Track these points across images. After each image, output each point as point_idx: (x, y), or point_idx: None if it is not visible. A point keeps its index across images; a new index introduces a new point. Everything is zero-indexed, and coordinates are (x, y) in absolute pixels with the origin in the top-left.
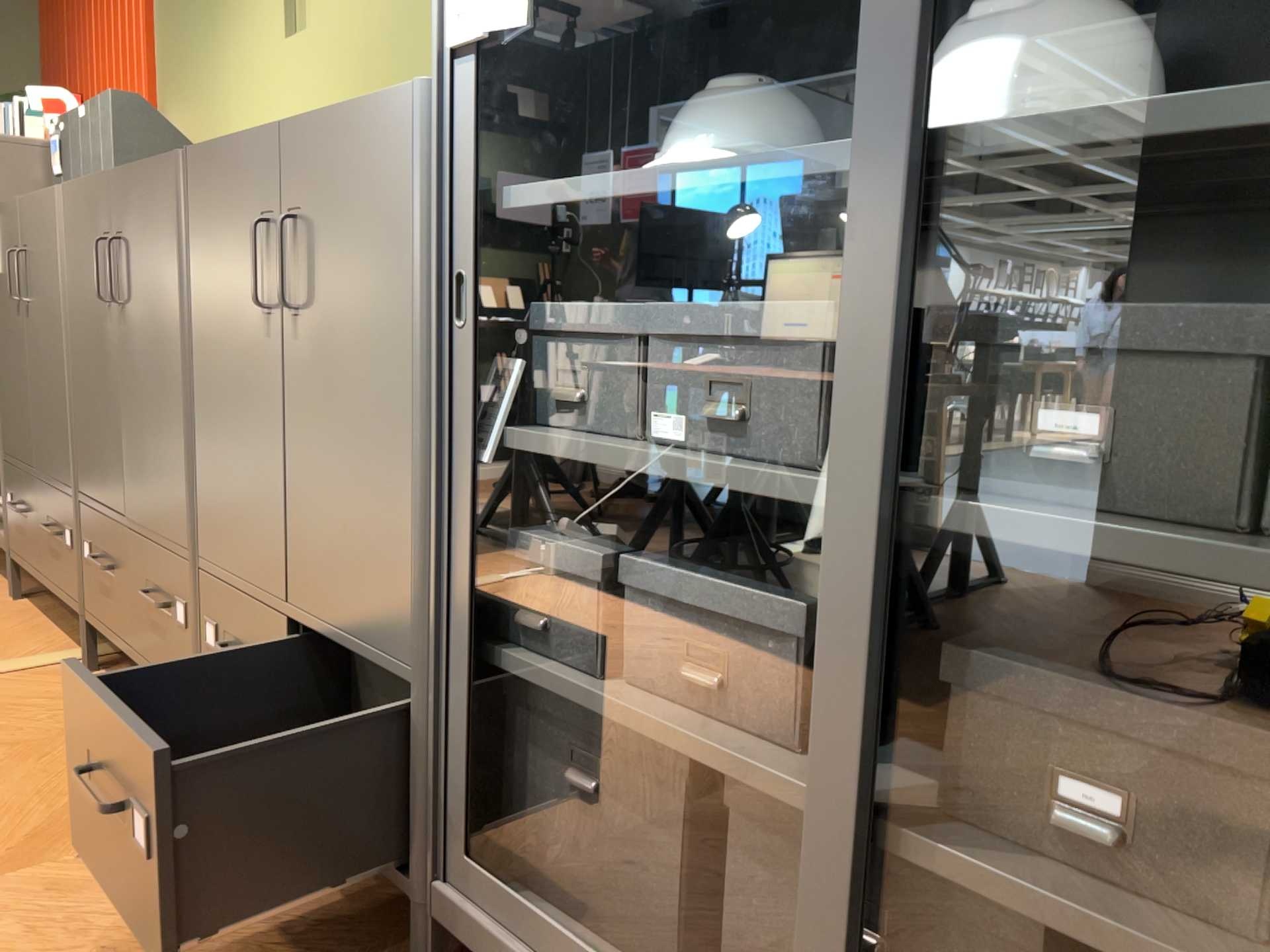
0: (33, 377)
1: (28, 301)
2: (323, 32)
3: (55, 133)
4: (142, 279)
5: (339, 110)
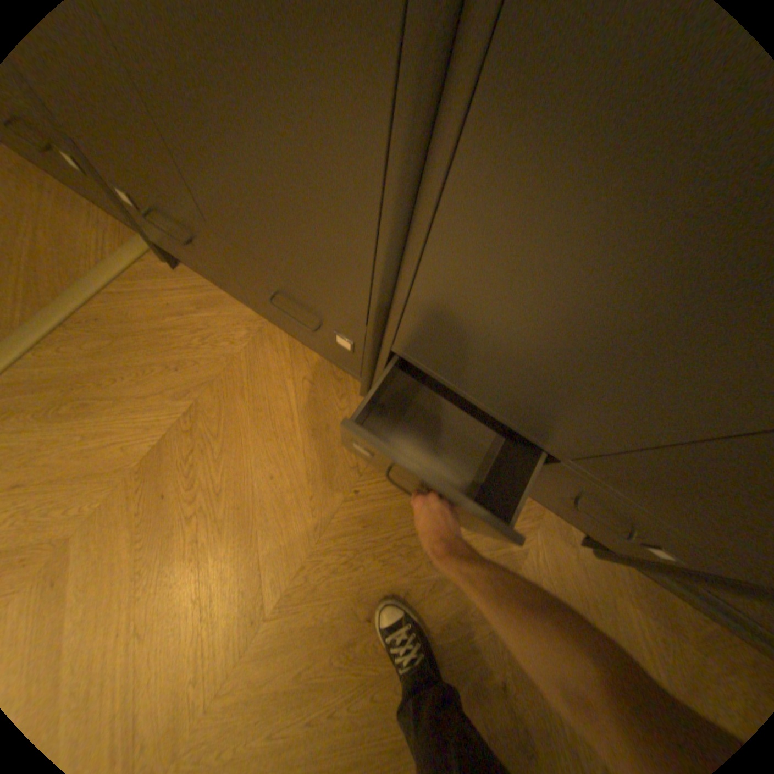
0: None
1: None
2: None
3: None
4: None
5: None
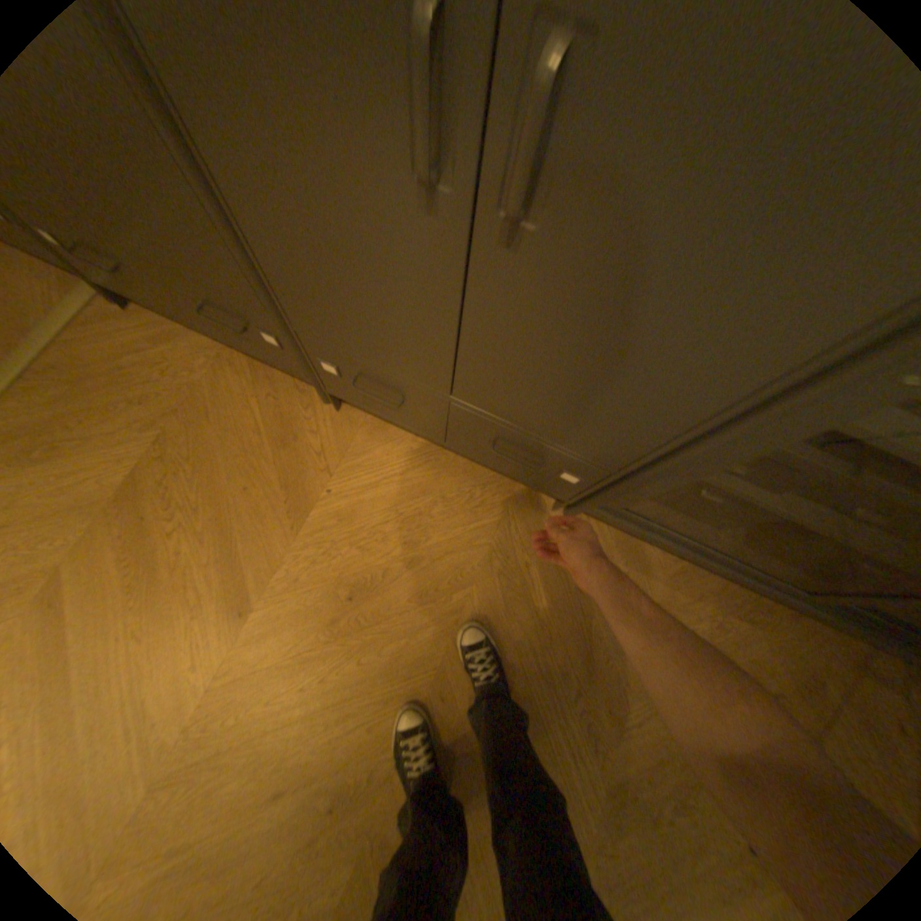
0: None
1: None
2: None
3: None
4: None
5: None
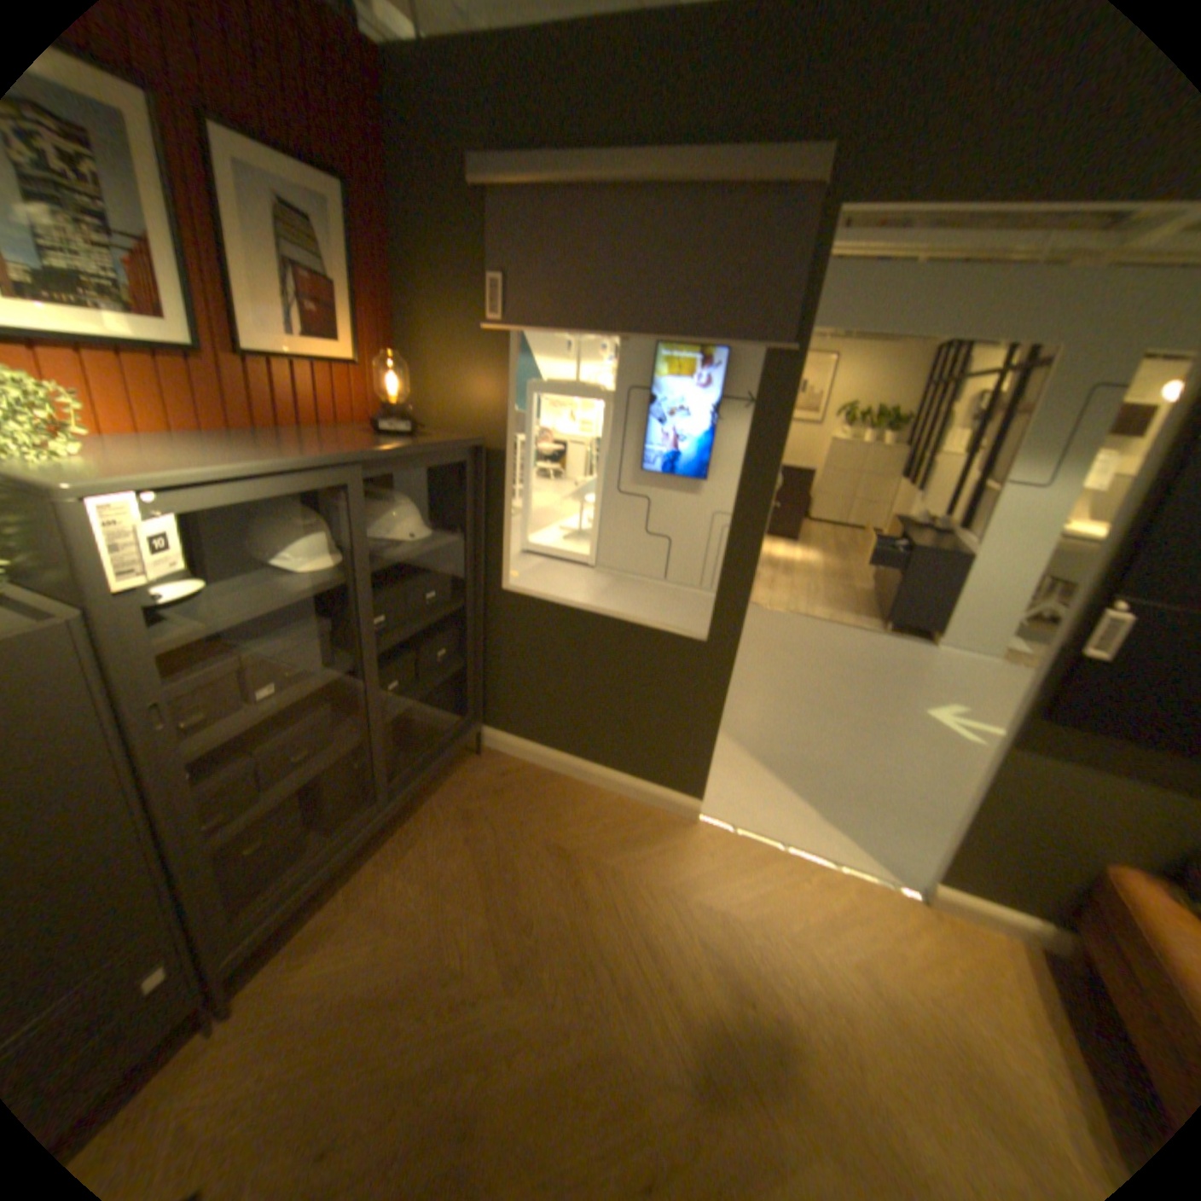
0: None
1: None
2: None
3: None
4: None
5: None
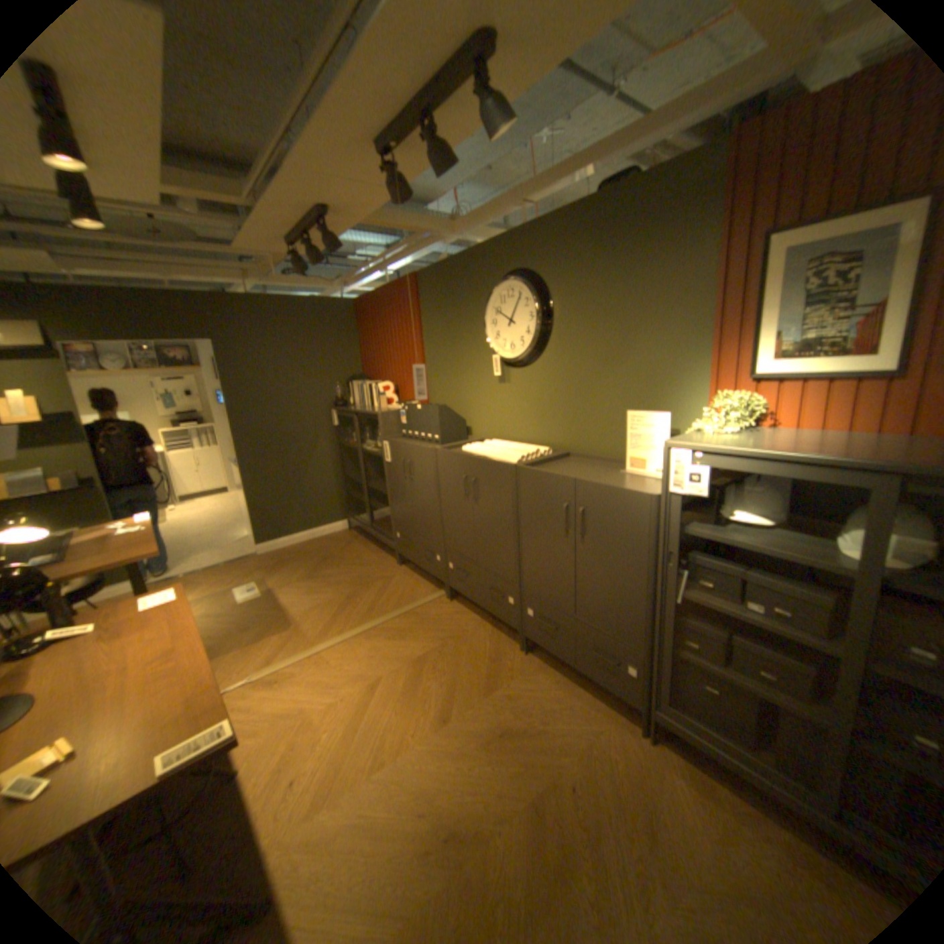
0: (414, 501)
1: (411, 477)
2: (519, 386)
3: (401, 408)
4: (488, 495)
5: (604, 483)
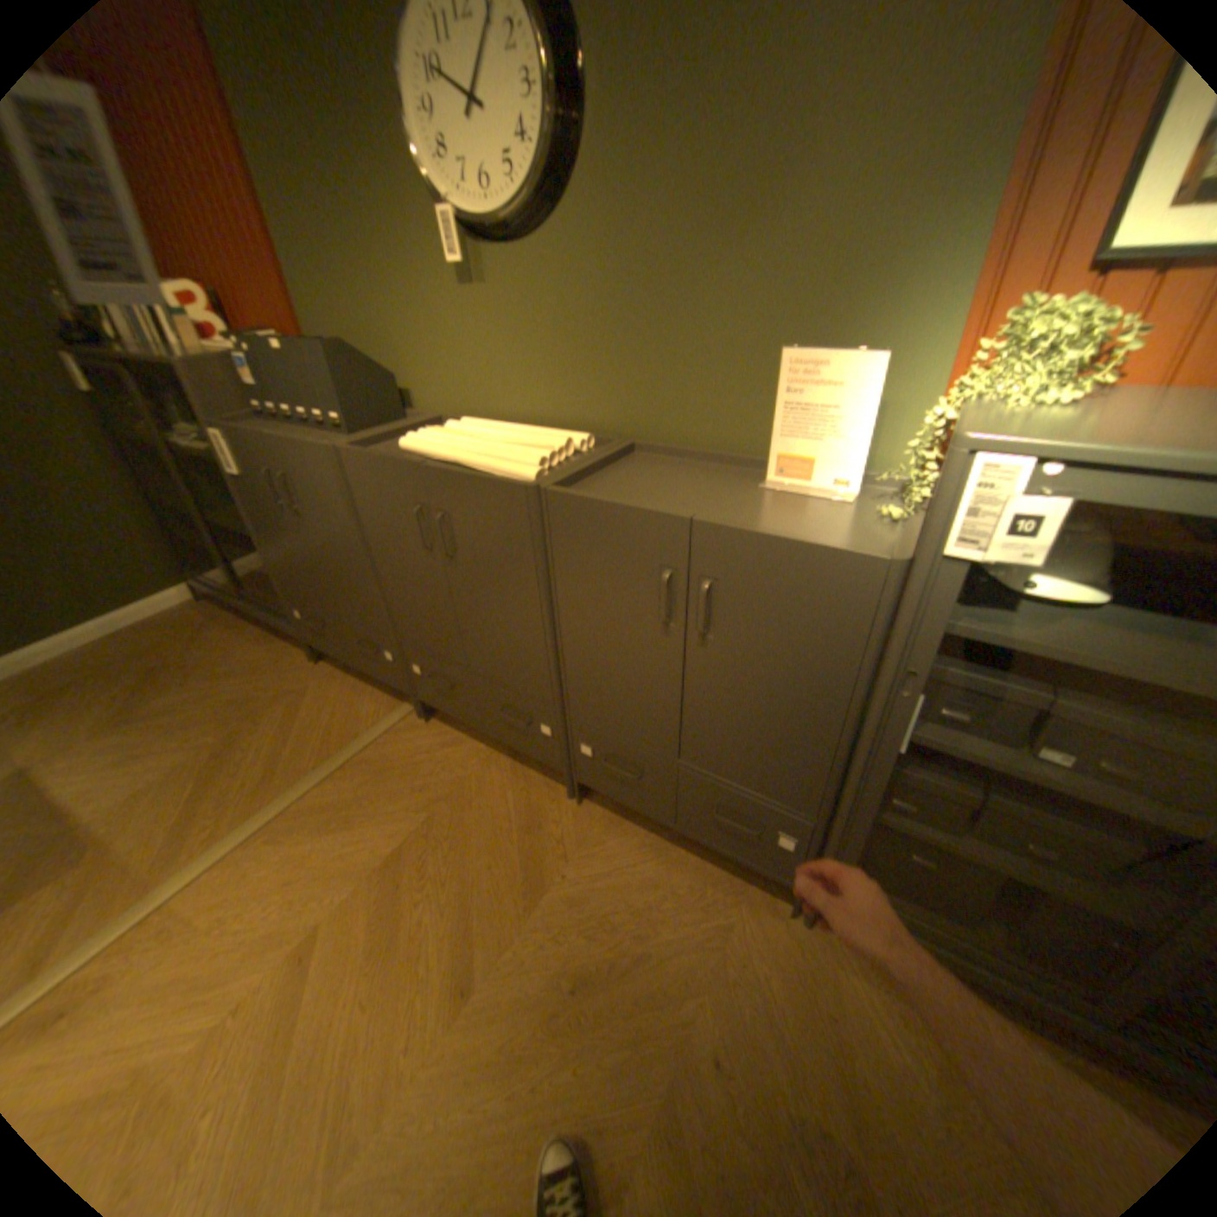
0: (316, 556)
1: (297, 508)
2: (508, 291)
3: (234, 348)
4: (479, 549)
5: (764, 530)
